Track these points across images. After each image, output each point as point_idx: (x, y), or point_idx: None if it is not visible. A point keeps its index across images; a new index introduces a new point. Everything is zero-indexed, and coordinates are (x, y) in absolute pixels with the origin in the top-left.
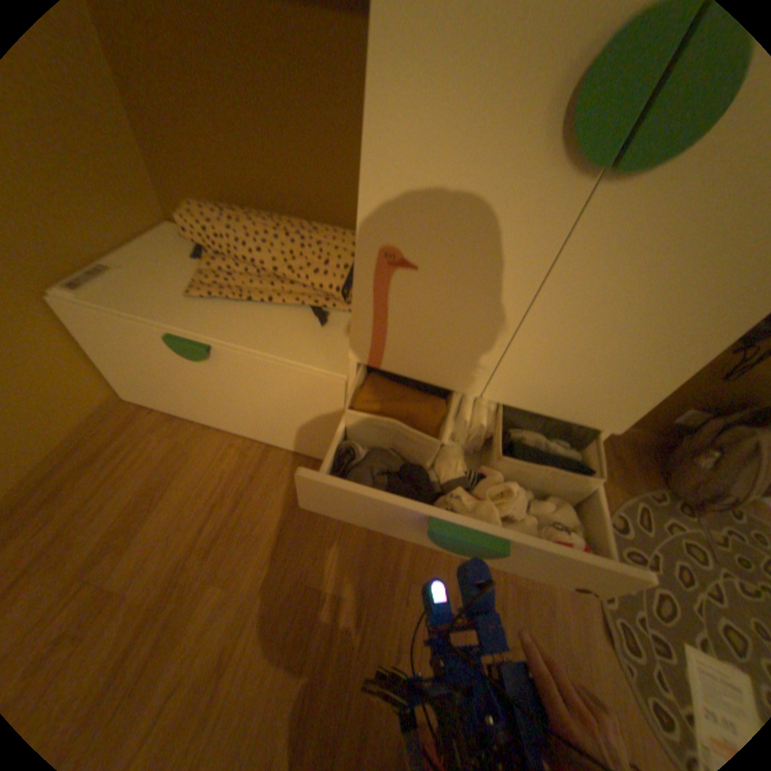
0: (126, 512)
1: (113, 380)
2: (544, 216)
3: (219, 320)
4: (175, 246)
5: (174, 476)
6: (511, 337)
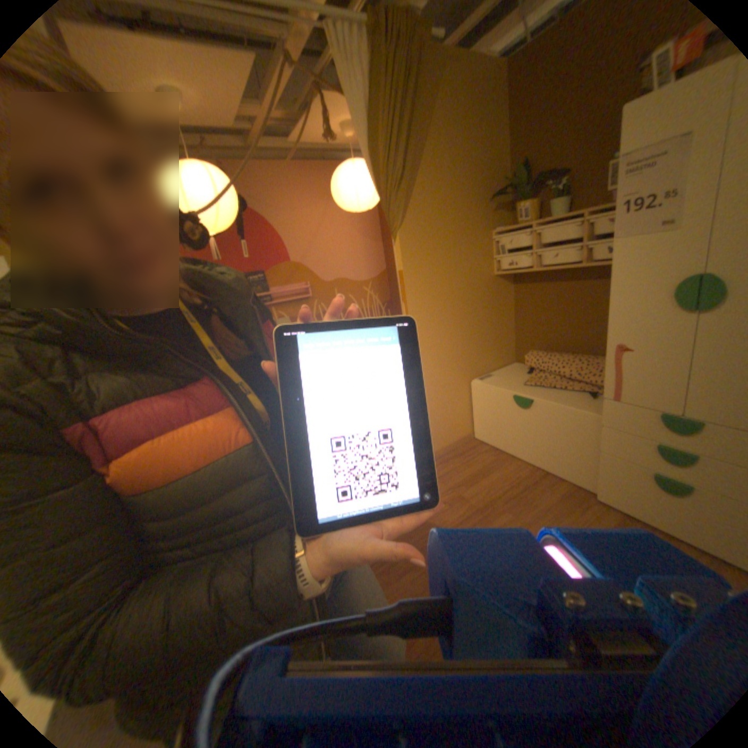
0: (472, 475)
1: (476, 424)
2: (681, 326)
3: (538, 392)
4: (519, 369)
5: (494, 470)
6: (687, 377)
